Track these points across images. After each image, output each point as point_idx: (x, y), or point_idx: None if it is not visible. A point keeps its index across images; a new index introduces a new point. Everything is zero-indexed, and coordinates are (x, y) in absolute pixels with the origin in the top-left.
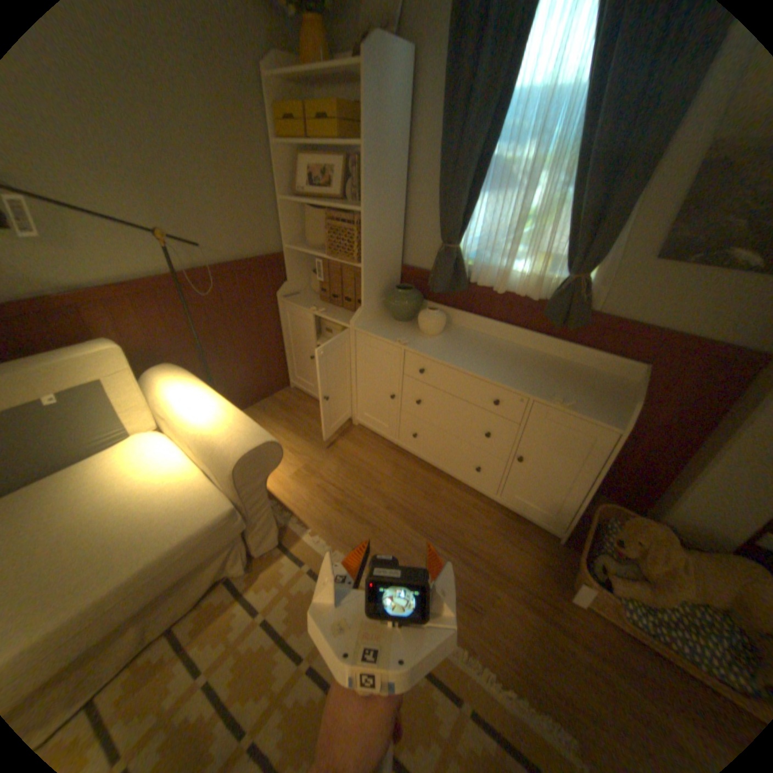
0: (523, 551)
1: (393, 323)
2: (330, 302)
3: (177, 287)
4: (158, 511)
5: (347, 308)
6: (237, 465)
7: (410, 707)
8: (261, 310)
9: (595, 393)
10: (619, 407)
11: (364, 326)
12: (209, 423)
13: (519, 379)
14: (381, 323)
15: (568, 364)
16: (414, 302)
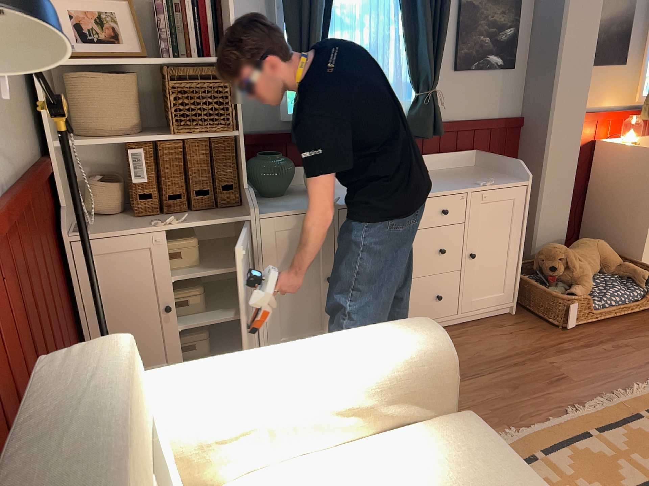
0: (513, 334)
1: (275, 199)
2: (158, 213)
3: (1, 235)
4: (455, 479)
5: (197, 209)
6: (448, 351)
7: (644, 447)
8: (54, 267)
9: (480, 176)
10: (501, 176)
11: (263, 211)
12: (352, 353)
13: (444, 186)
14: (268, 203)
15: (434, 172)
16: (293, 164)
